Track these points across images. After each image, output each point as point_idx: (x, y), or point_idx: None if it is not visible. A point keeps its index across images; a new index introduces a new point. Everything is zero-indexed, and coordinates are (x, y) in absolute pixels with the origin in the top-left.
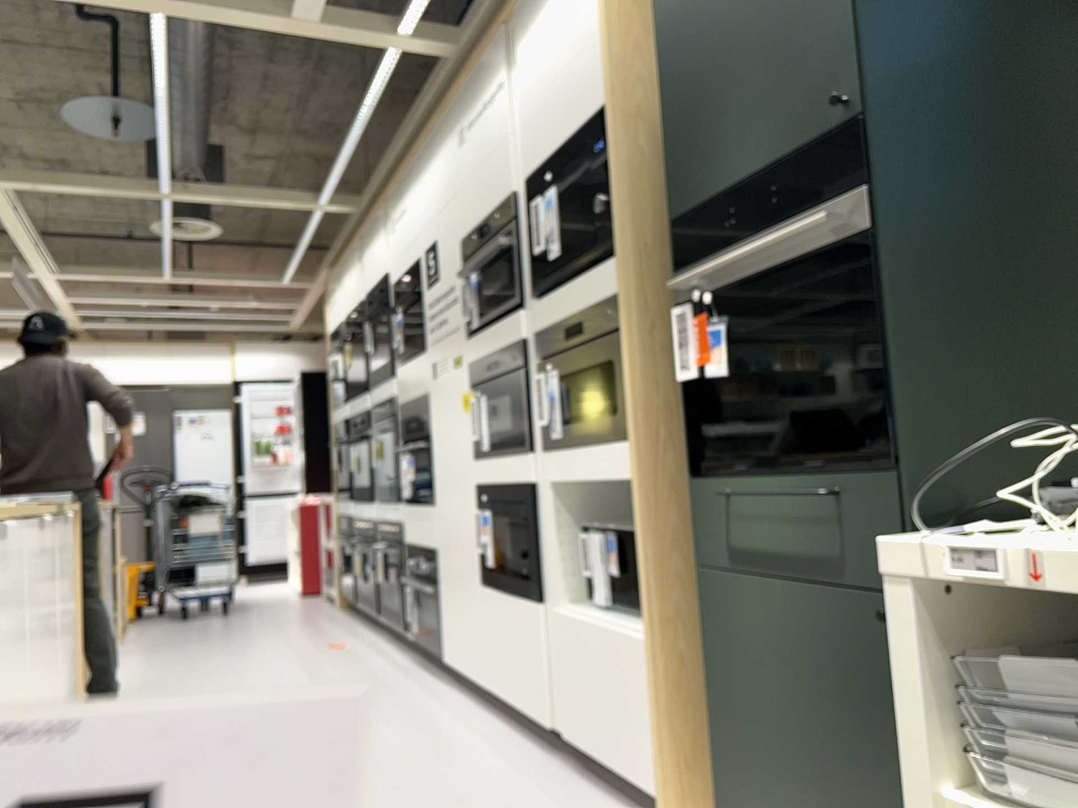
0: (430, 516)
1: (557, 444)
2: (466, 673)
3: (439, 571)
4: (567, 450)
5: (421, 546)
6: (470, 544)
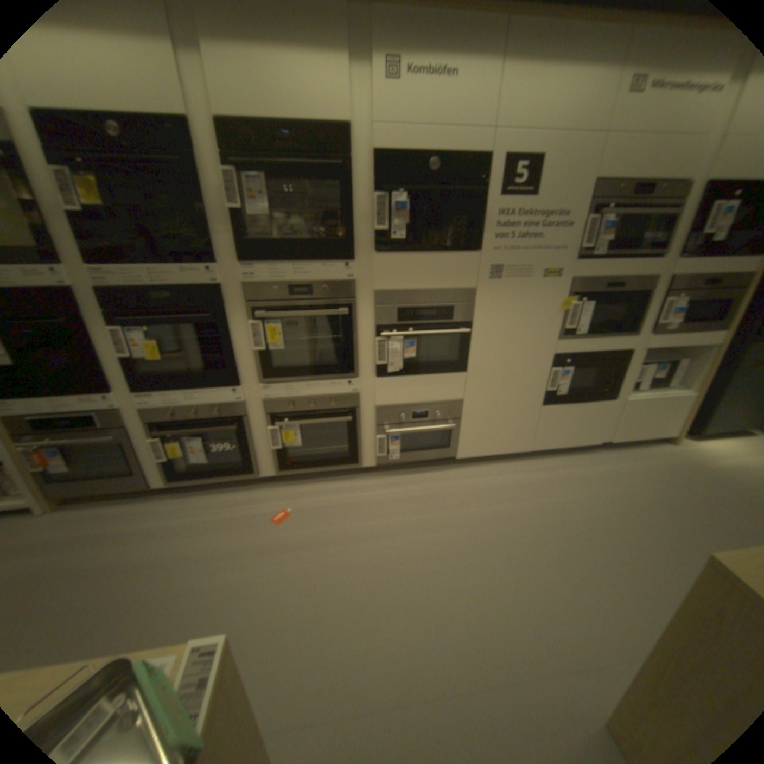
0: (454, 379)
1: (667, 331)
2: (498, 453)
3: (464, 411)
4: (675, 333)
5: (424, 401)
6: (532, 387)
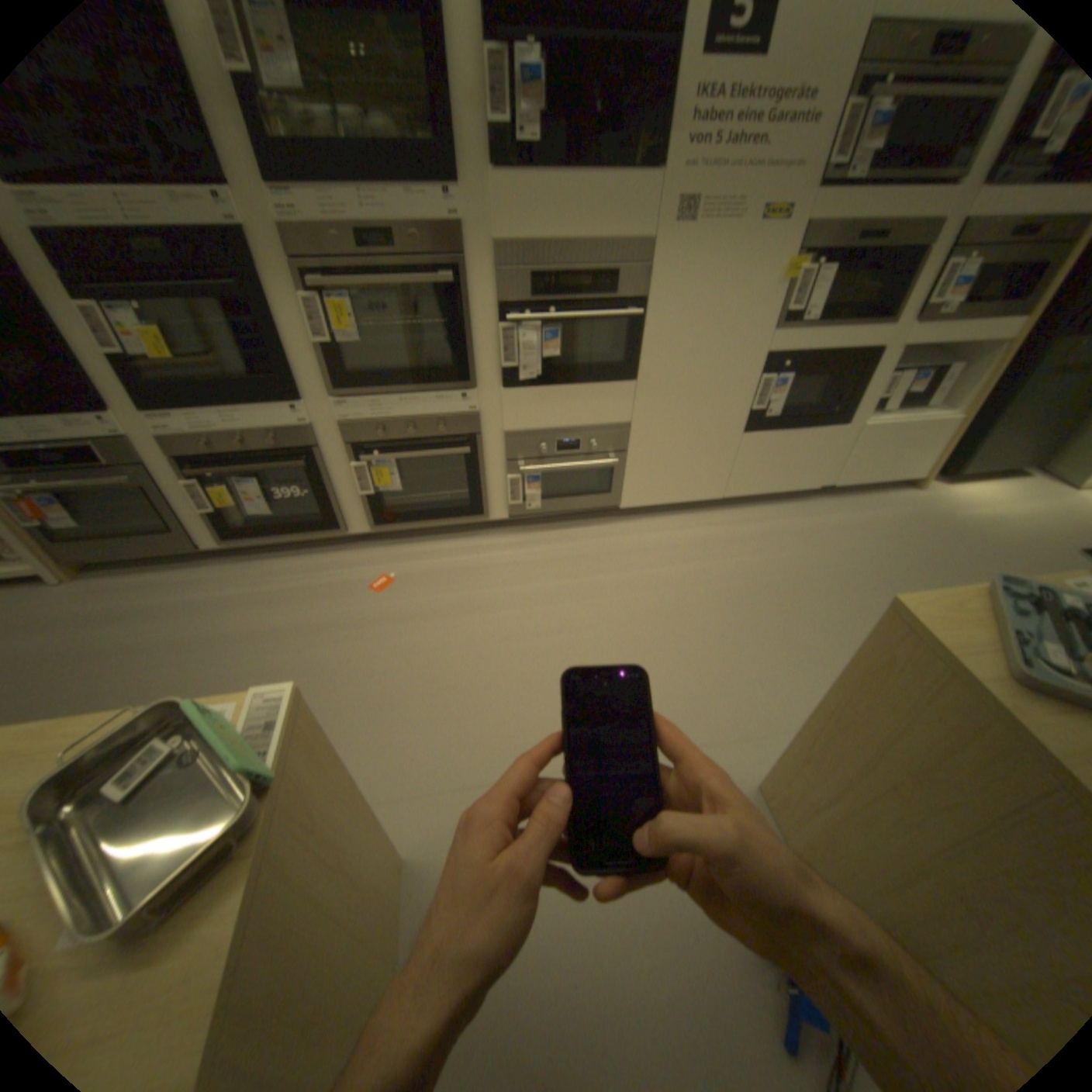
0: (616, 392)
1: (939, 317)
2: (676, 501)
3: (630, 441)
4: (948, 321)
5: (573, 426)
6: (730, 405)
